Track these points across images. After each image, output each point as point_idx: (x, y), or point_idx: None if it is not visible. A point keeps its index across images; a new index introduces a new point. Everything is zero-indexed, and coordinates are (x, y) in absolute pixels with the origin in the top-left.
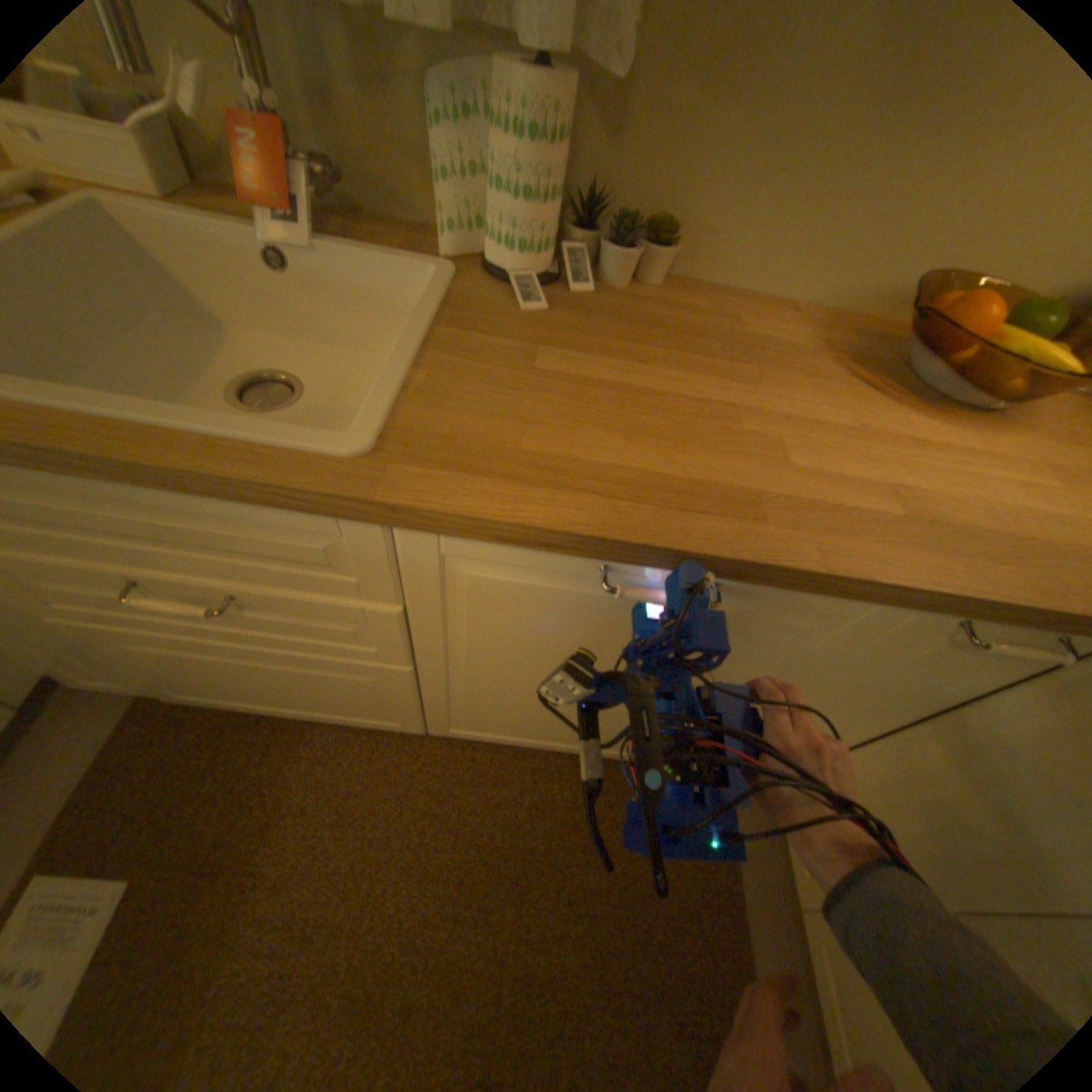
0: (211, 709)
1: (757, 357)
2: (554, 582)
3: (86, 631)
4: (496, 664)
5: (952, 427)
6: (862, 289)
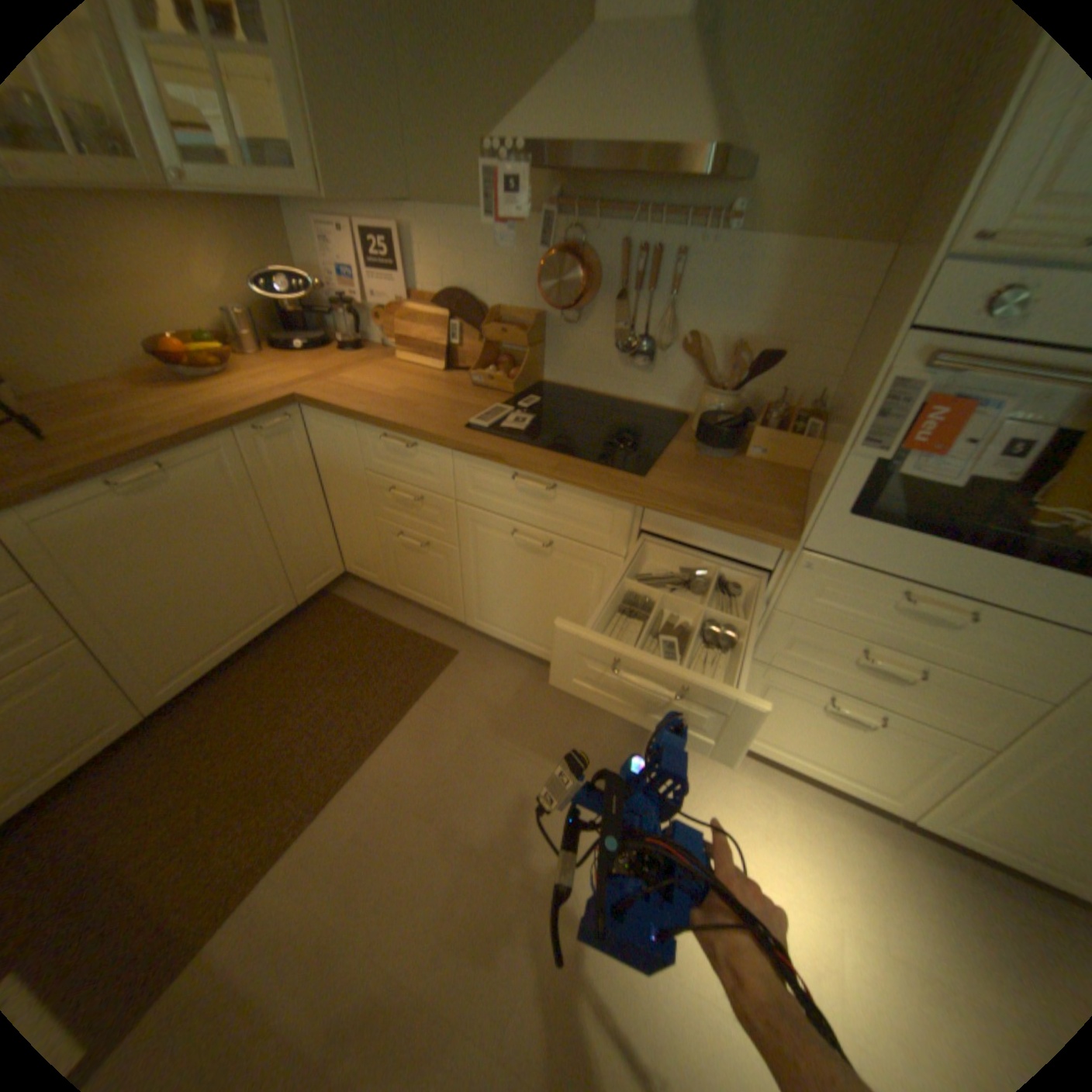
0: None
1: (100, 403)
2: (91, 506)
3: None
4: (117, 588)
5: (204, 385)
6: (126, 360)
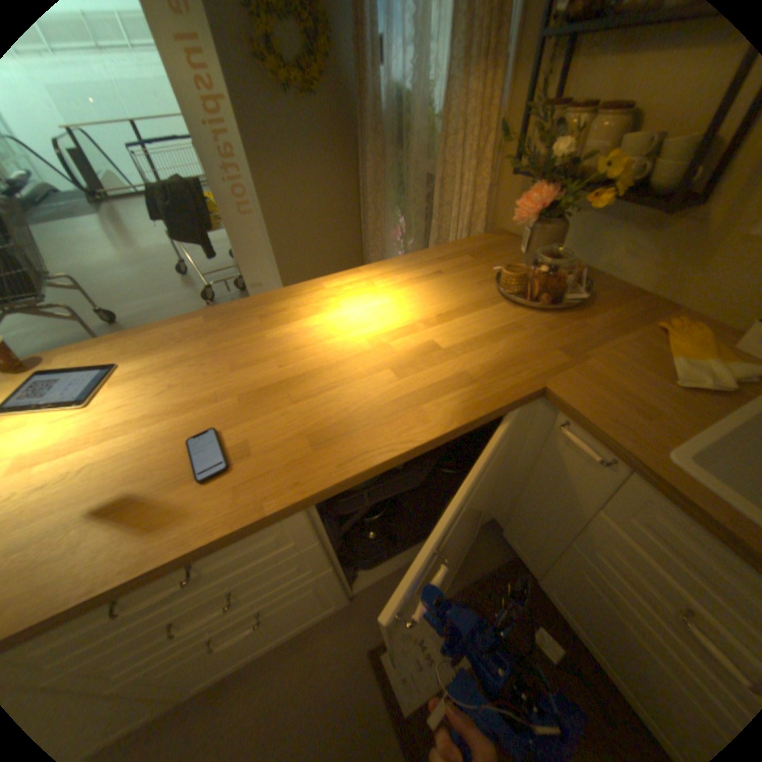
0: (563, 616)
1: None
2: None
3: (590, 567)
4: None
5: None
6: None
